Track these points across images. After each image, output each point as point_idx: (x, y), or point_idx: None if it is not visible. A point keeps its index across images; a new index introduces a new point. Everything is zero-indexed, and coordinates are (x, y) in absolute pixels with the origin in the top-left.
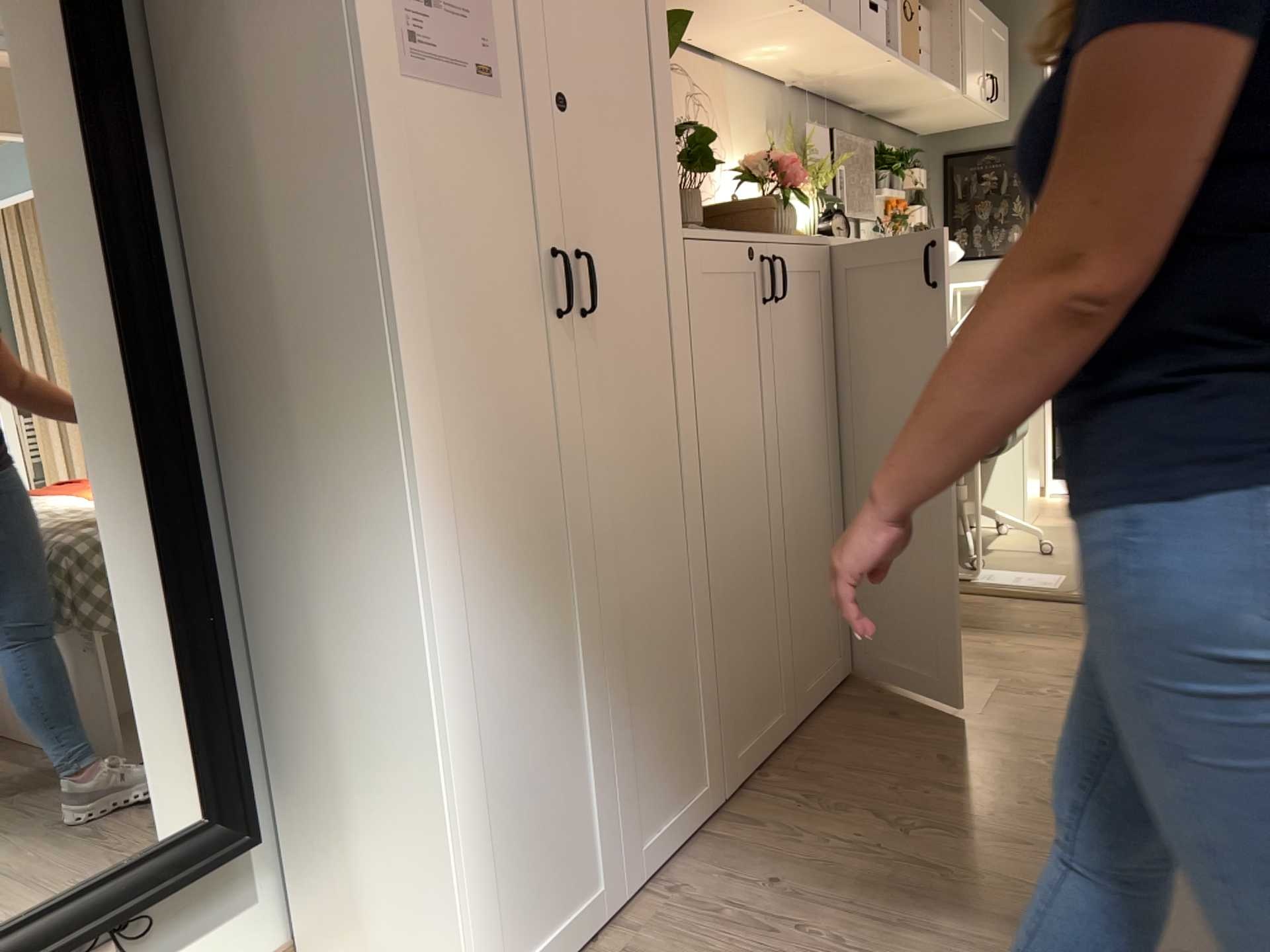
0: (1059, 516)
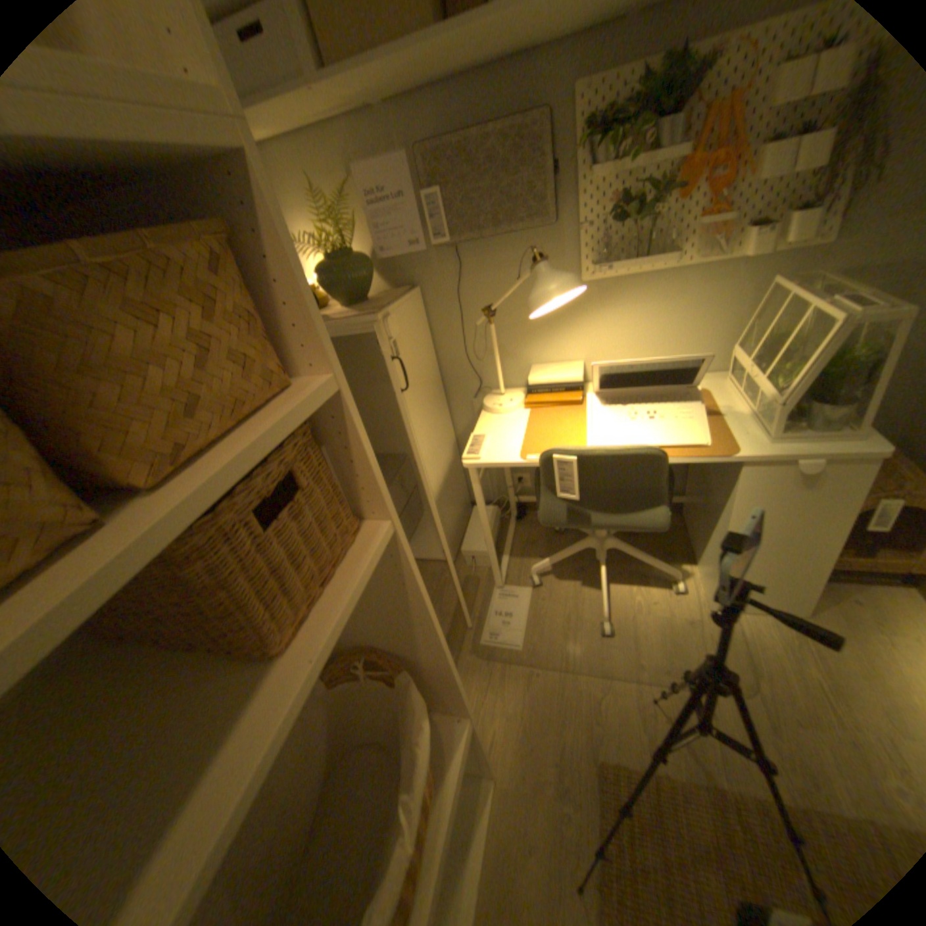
0: (798, 641)
